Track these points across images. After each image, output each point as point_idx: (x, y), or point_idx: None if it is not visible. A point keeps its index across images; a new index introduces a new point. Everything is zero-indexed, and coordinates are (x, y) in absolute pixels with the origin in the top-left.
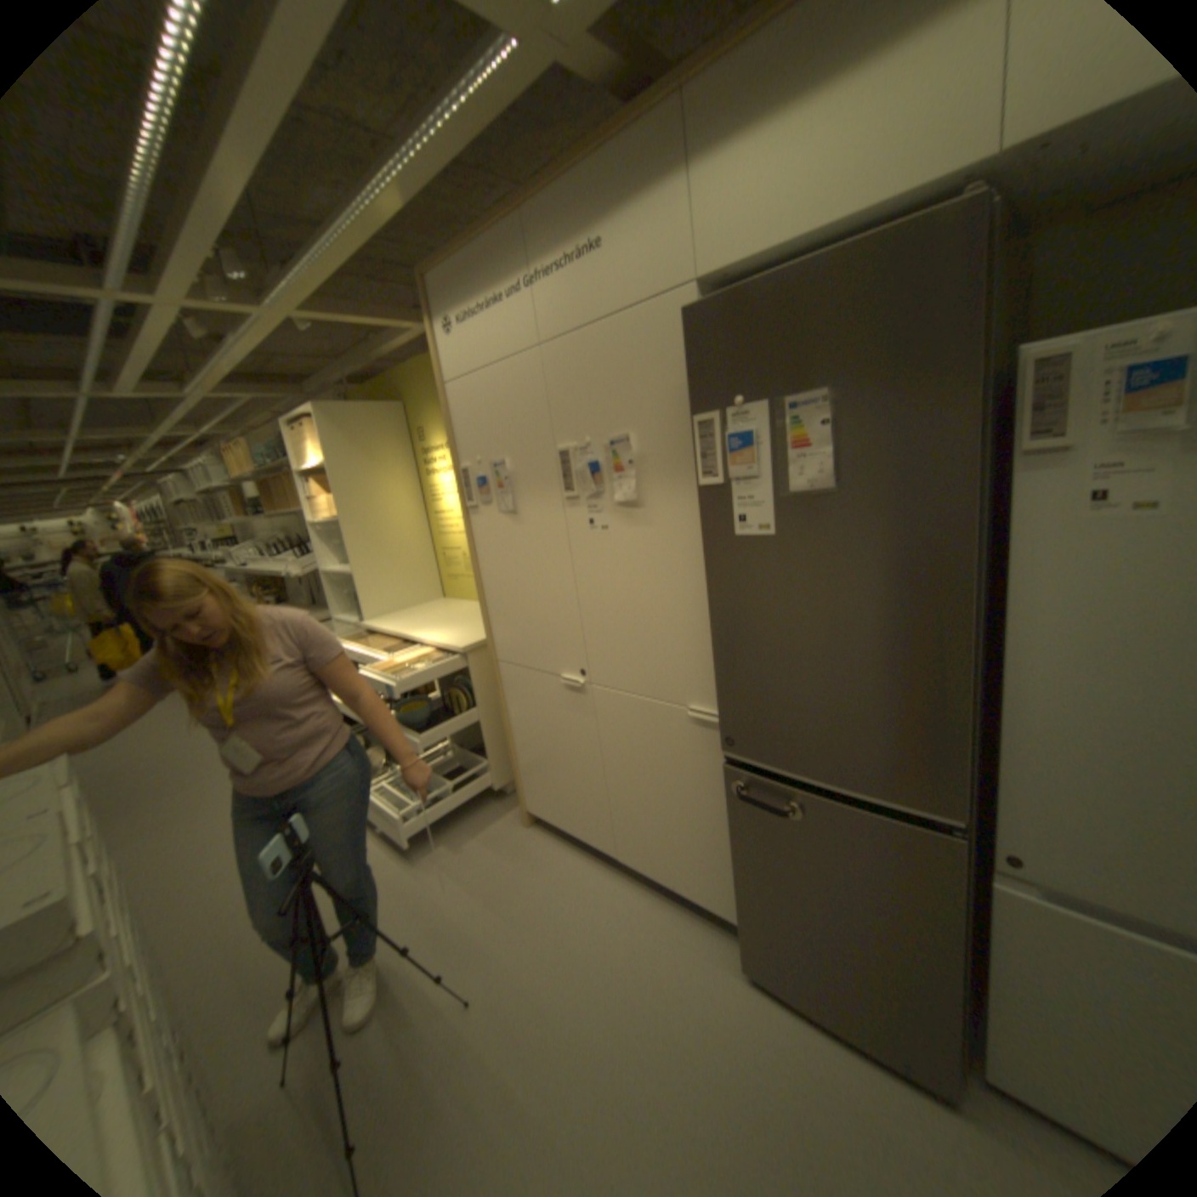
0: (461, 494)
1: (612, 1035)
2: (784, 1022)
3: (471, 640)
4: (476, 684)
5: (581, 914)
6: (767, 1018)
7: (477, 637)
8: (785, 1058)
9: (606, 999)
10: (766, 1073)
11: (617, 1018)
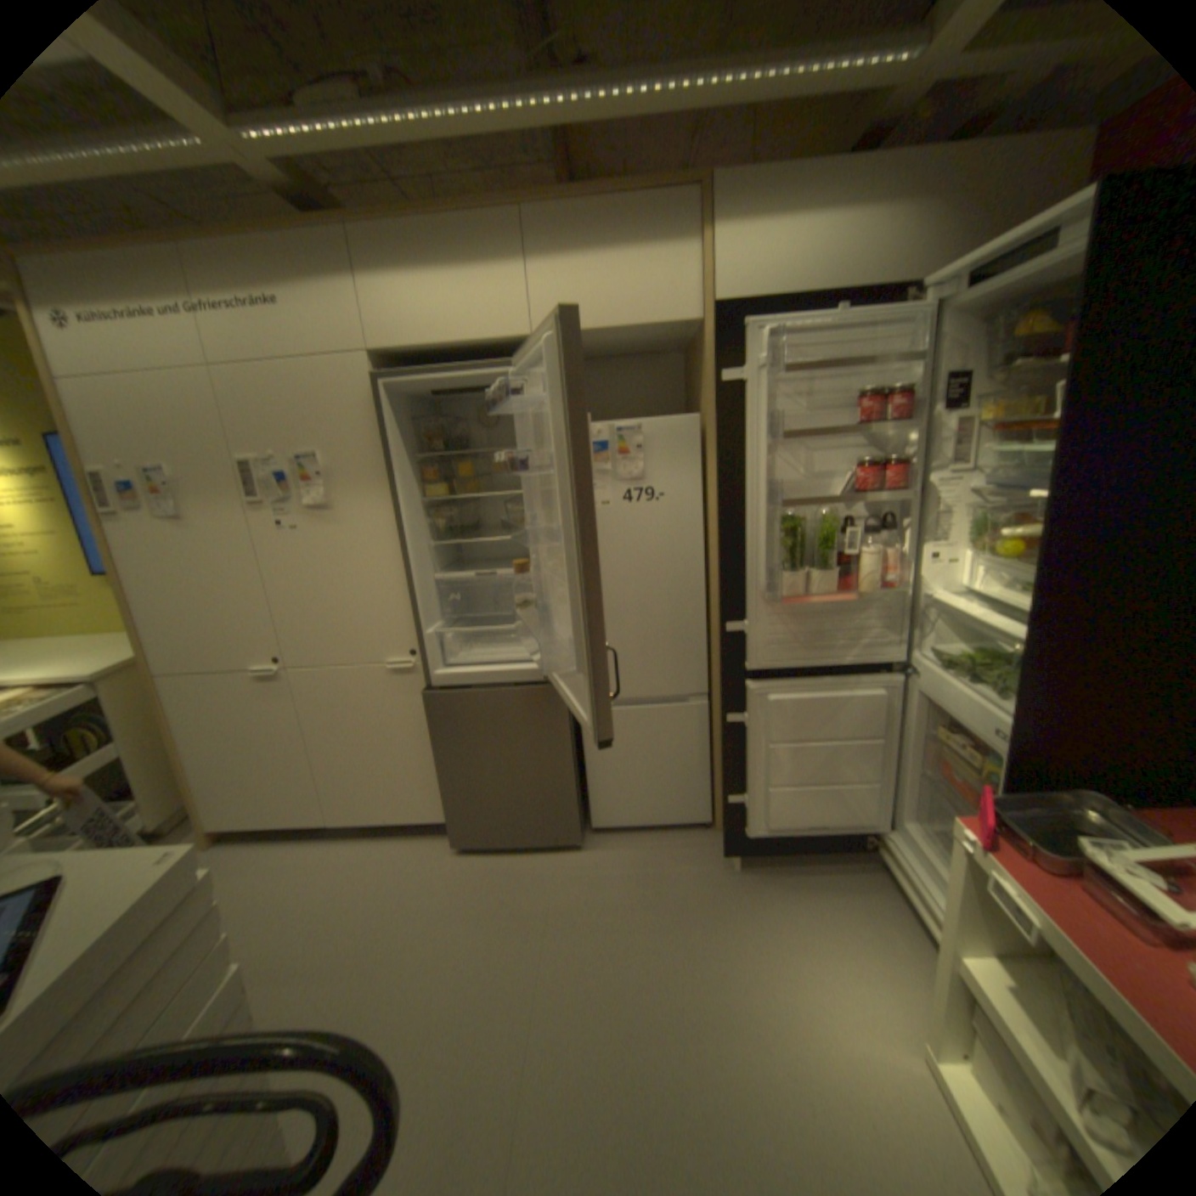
0: (92, 499)
1: (359, 933)
2: (484, 861)
3: (100, 666)
4: (114, 714)
5: (300, 881)
6: (472, 865)
7: (106, 662)
8: (488, 877)
9: (346, 918)
10: (478, 890)
11: (359, 923)
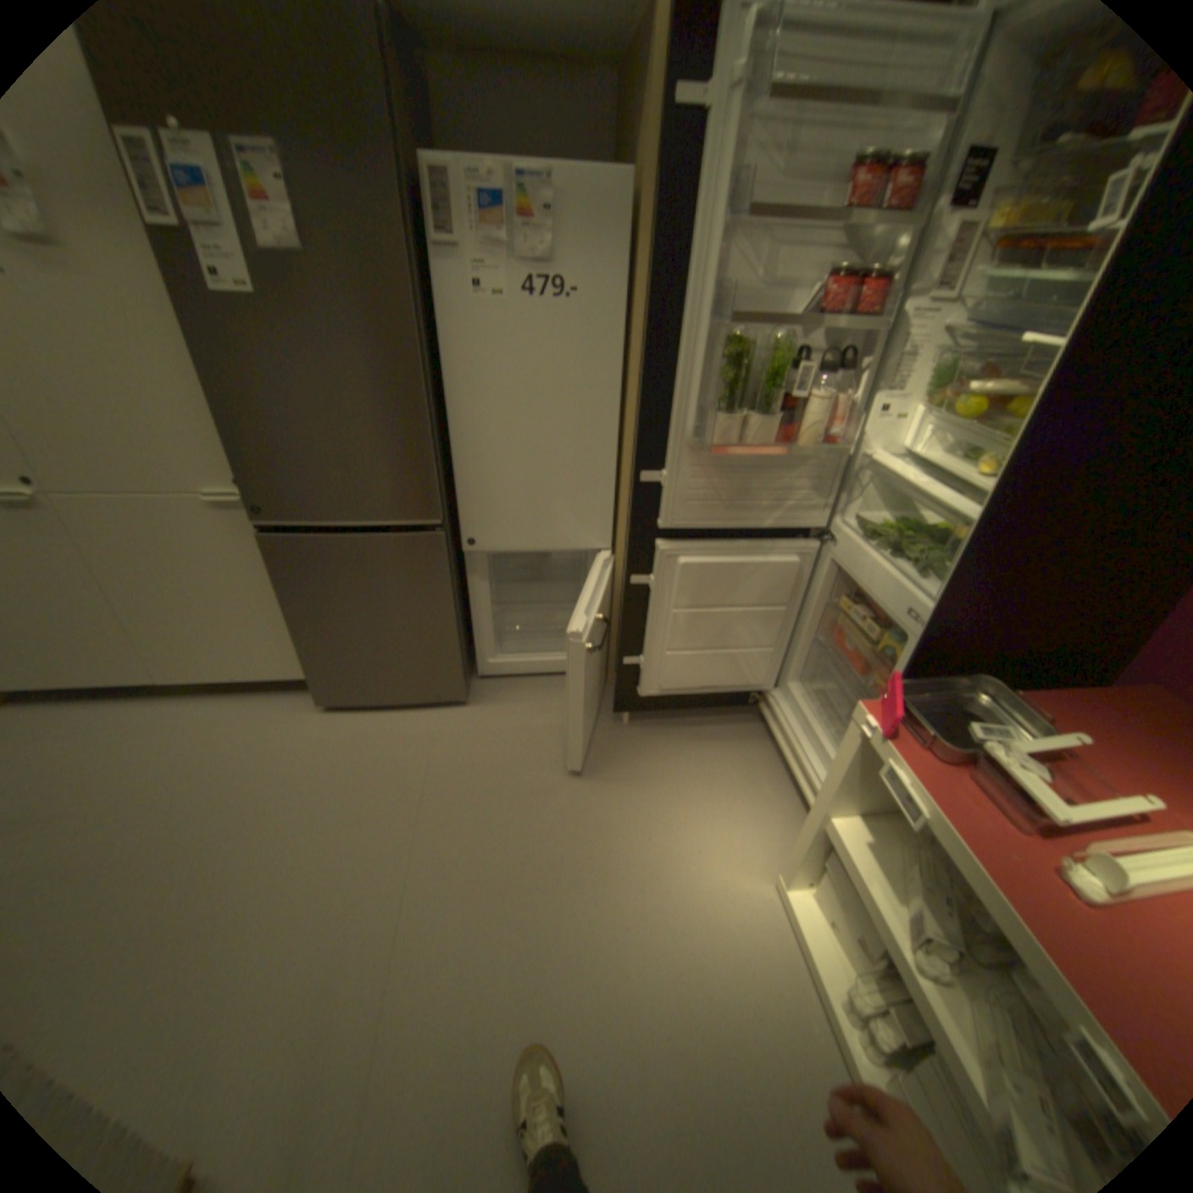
0: None
1: (207, 800)
2: (357, 718)
3: None
4: None
5: (129, 745)
6: (344, 723)
7: None
8: (362, 736)
9: (191, 784)
10: (350, 749)
11: (207, 789)
